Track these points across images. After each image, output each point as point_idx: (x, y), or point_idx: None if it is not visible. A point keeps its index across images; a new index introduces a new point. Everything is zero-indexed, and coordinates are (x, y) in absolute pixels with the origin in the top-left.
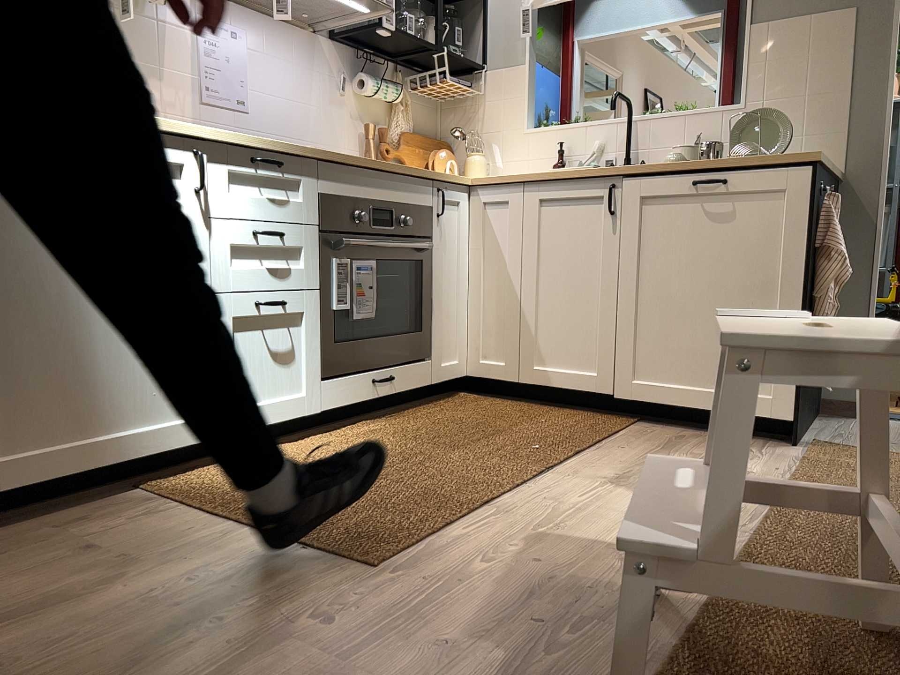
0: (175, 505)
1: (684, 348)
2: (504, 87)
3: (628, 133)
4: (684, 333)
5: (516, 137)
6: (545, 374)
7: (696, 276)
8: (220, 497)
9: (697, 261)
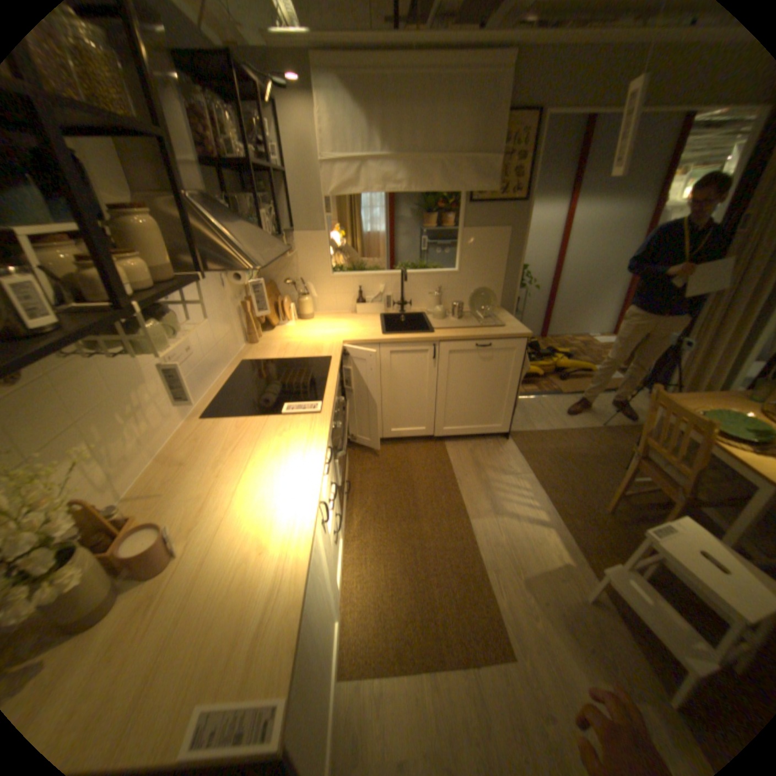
0: (384, 684)
1: (466, 412)
2: (310, 243)
3: (402, 284)
4: (467, 406)
5: (324, 278)
6: (396, 432)
7: (473, 383)
8: (391, 656)
9: (474, 377)
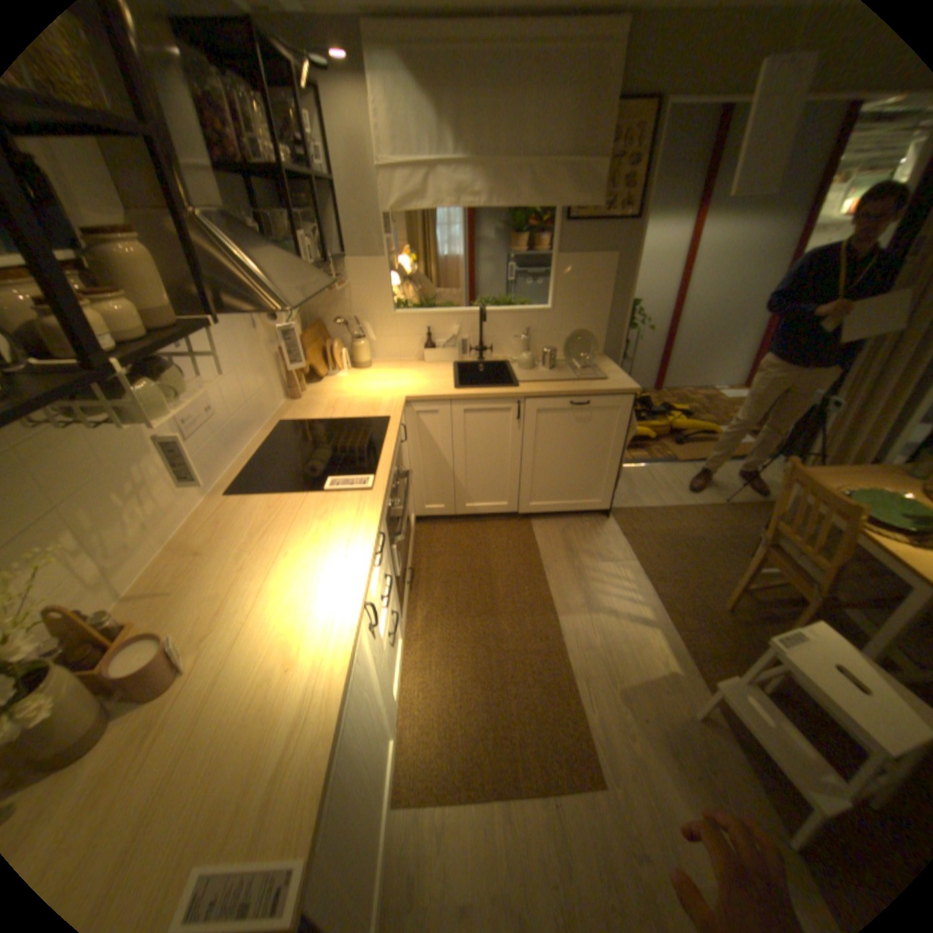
0: (446, 814)
1: (557, 485)
2: (366, 273)
3: (481, 325)
4: (558, 478)
5: (383, 317)
6: (472, 507)
7: (567, 450)
8: (457, 781)
9: (568, 443)
